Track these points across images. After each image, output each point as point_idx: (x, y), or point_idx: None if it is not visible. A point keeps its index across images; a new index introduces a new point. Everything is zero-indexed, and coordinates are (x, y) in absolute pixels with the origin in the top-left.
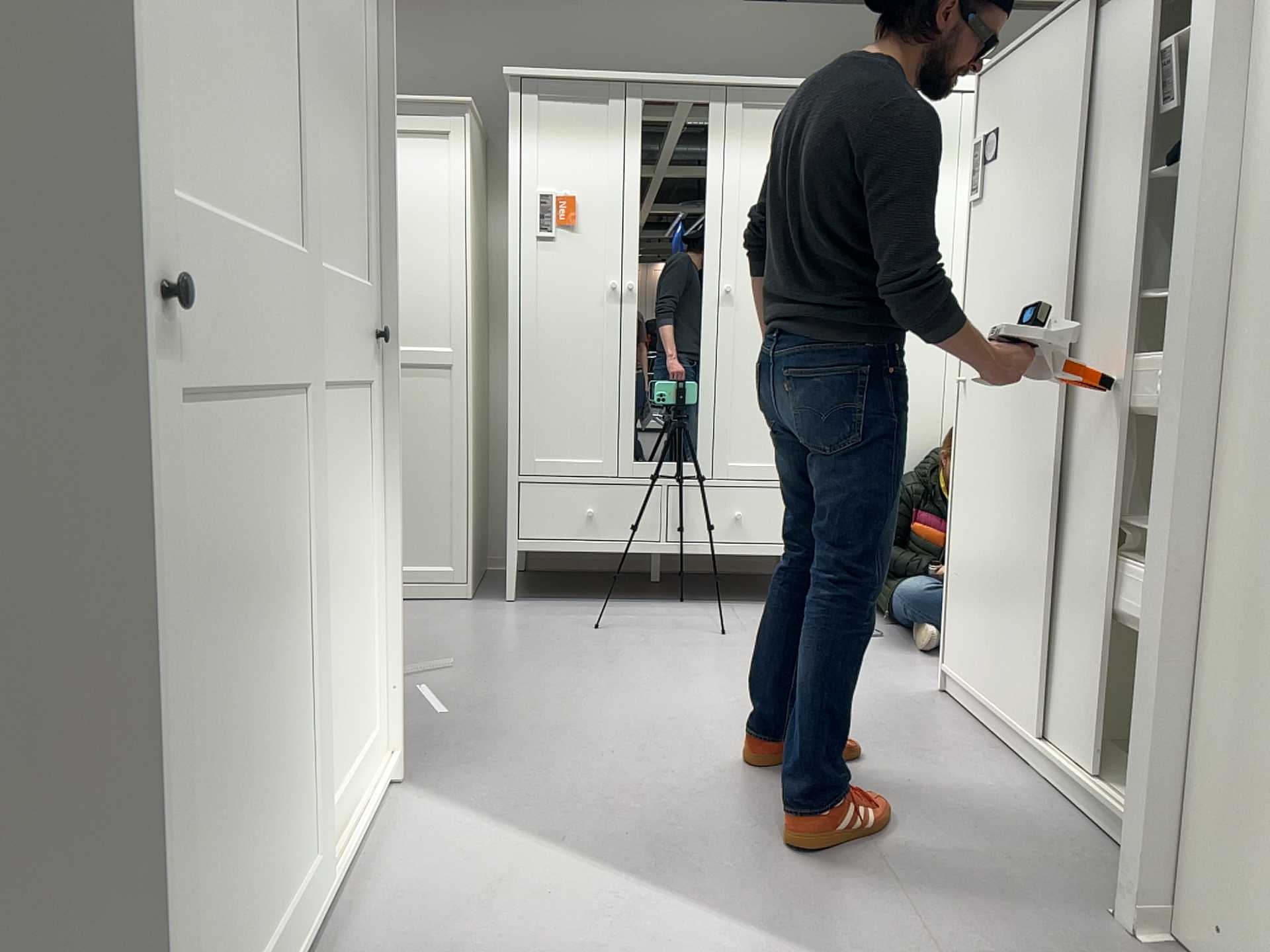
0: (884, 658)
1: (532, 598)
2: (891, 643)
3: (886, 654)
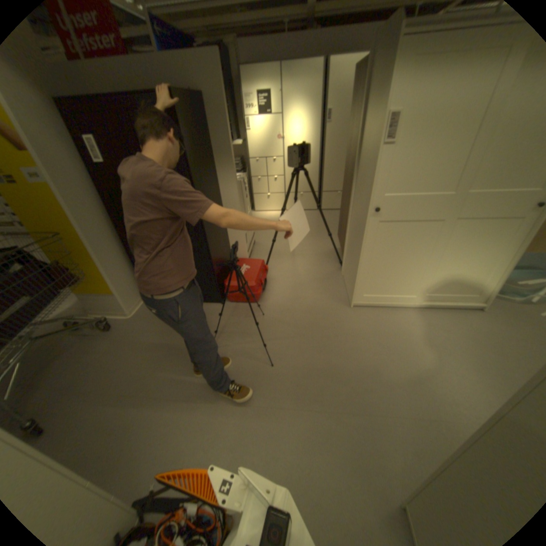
0: None
1: None
2: None
3: None
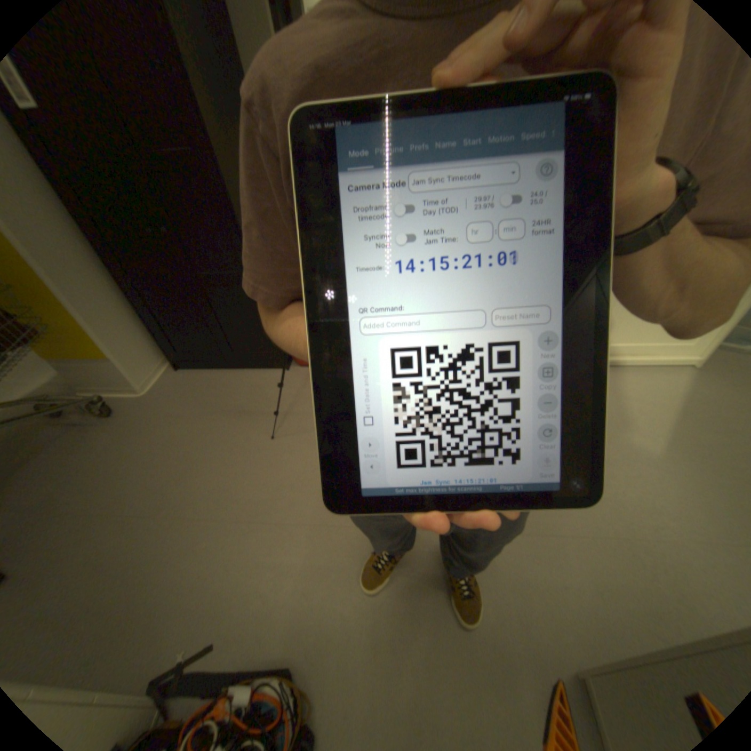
0: None
1: None
2: None
3: None
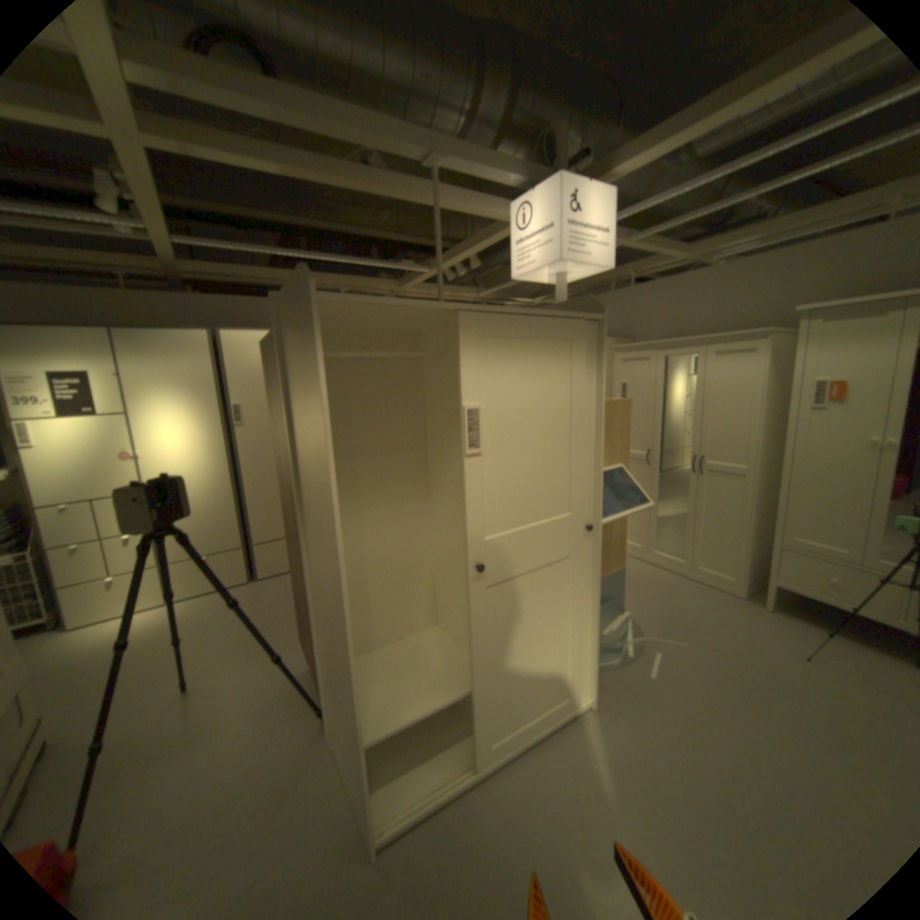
0: None
1: (788, 614)
2: None
3: None
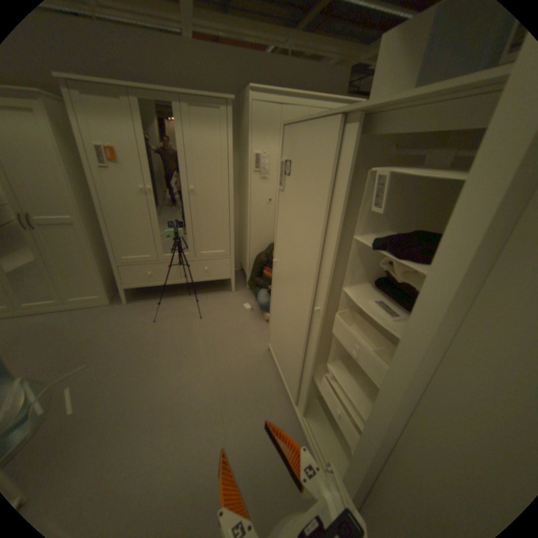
0: (251, 326)
1: (135, 299)
2: (255, 314)
3: (252, 323)
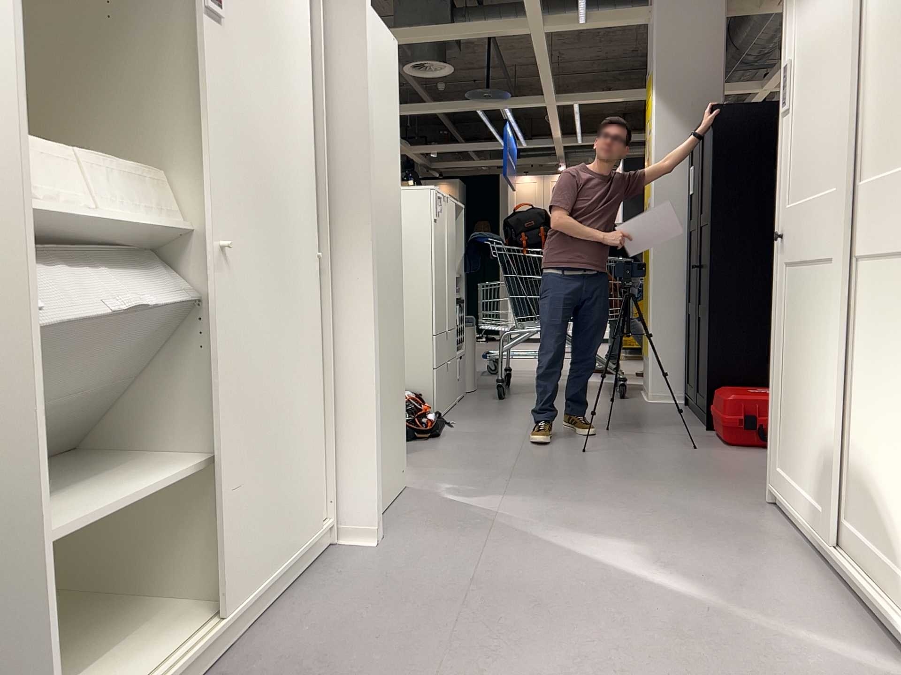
0: None
1: None
2: None
3: None
